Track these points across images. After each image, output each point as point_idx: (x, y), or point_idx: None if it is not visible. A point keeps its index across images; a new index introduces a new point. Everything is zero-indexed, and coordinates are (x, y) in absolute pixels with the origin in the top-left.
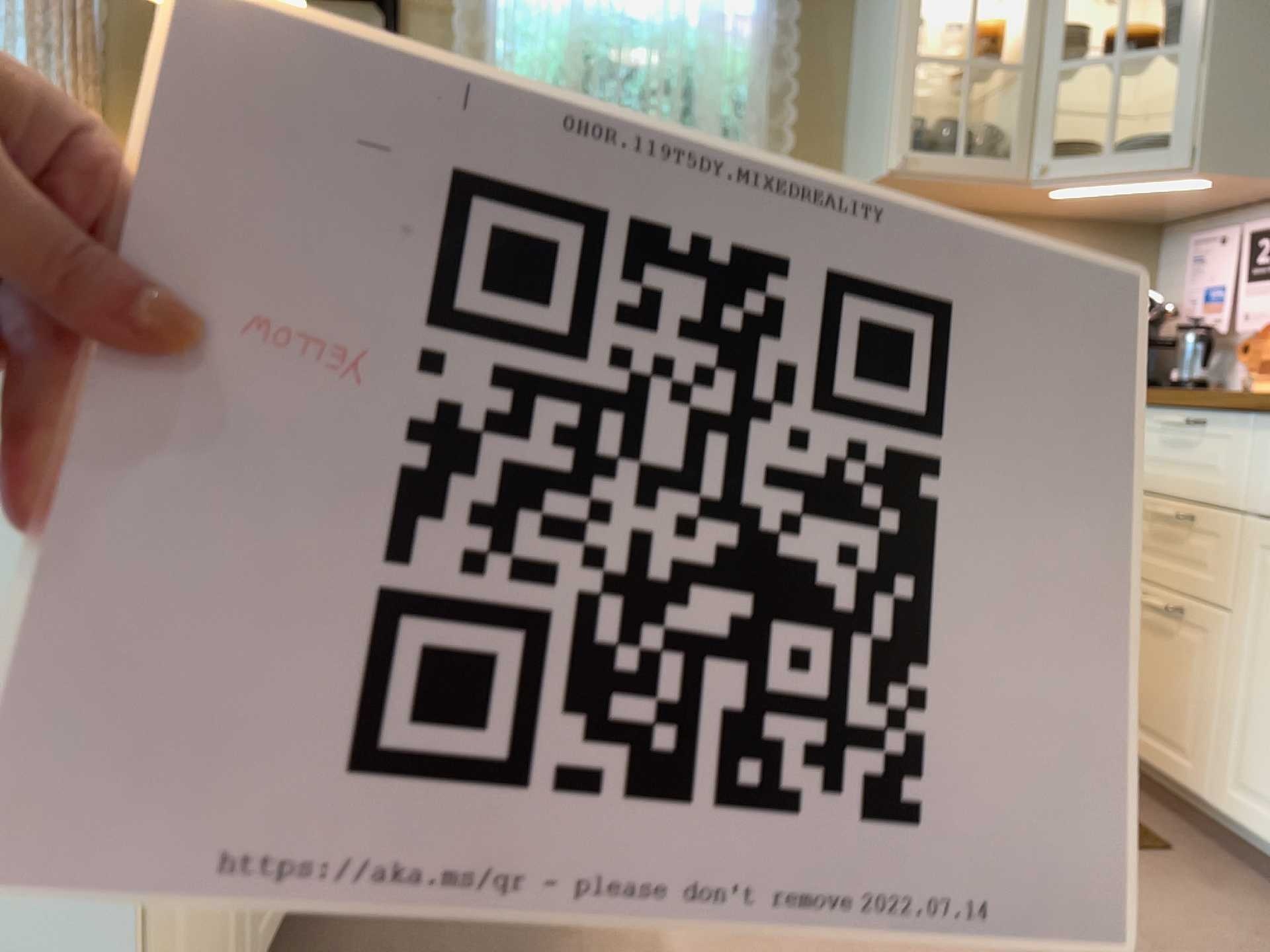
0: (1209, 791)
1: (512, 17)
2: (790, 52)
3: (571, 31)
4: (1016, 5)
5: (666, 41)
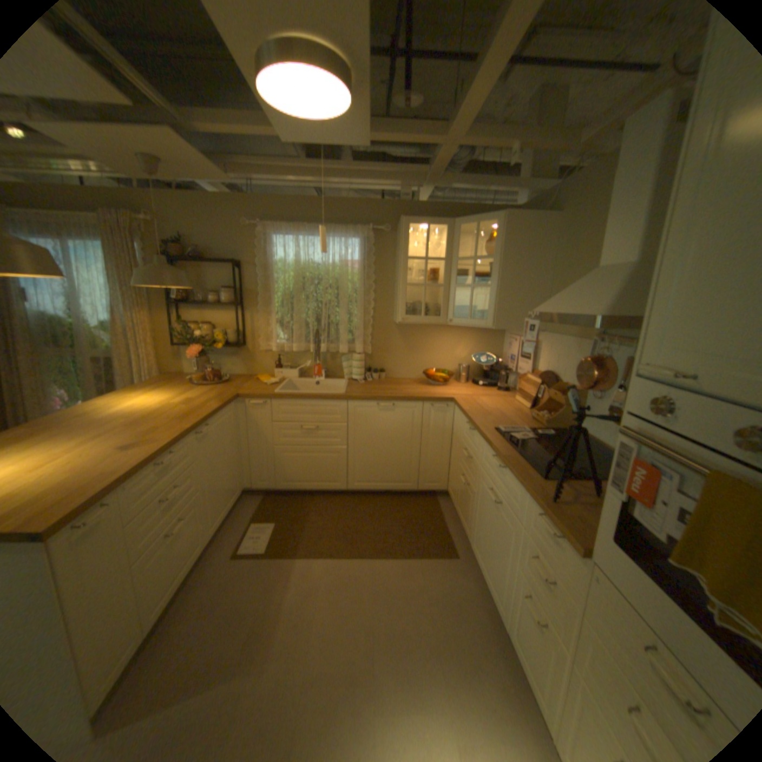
0: (470, 541)
1: (276, 267)
2: (371, 275)
3: (295, 273)
4: (445, 260)
5: (327, 275)
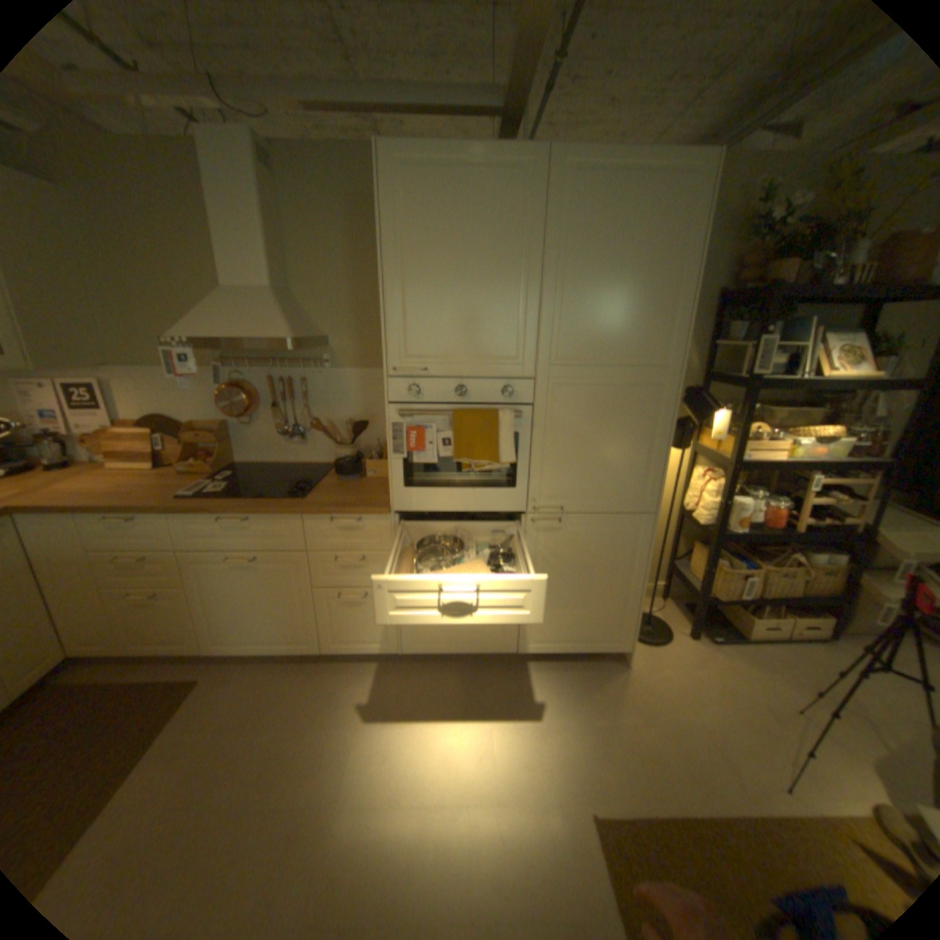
0: (195, 651)
1: None
2: None
3: None
4: None
5: None
